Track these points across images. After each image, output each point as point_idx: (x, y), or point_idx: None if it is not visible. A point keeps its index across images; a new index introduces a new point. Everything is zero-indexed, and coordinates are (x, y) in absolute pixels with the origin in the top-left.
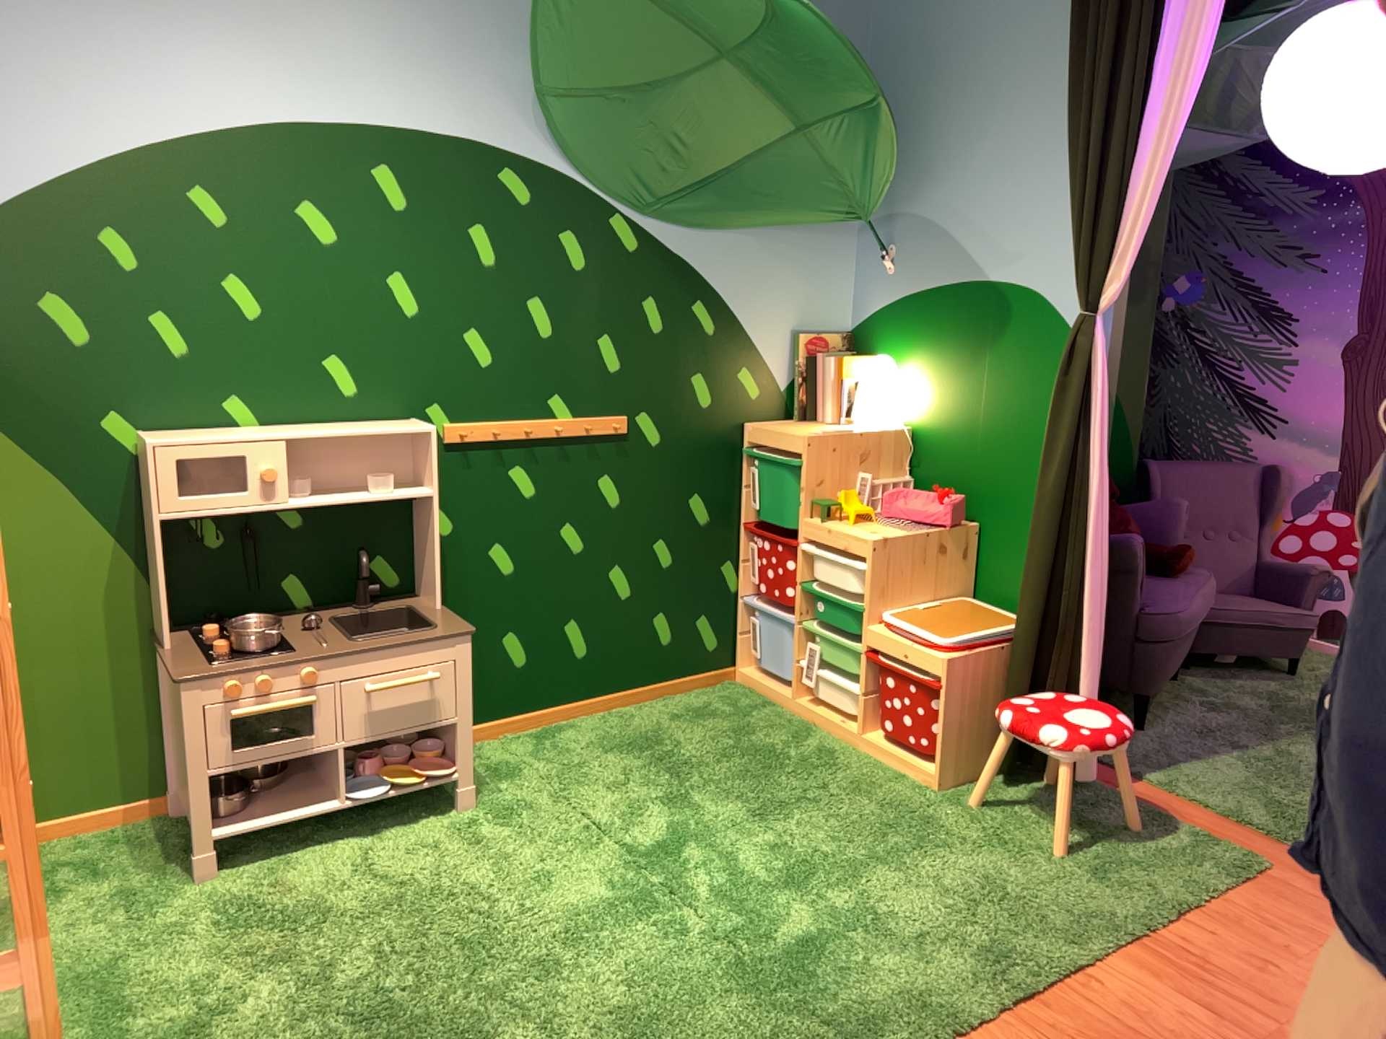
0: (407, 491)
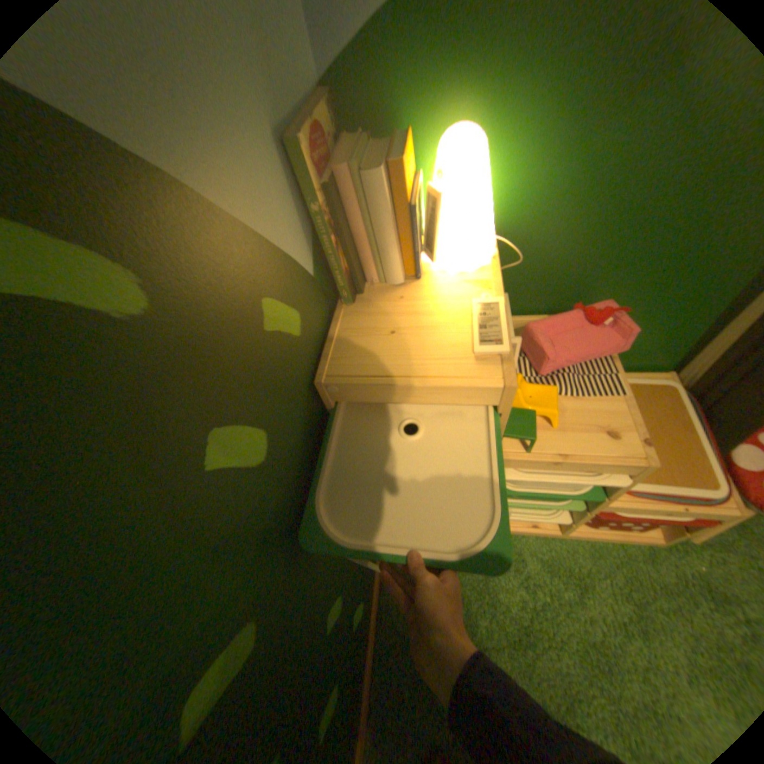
0: None
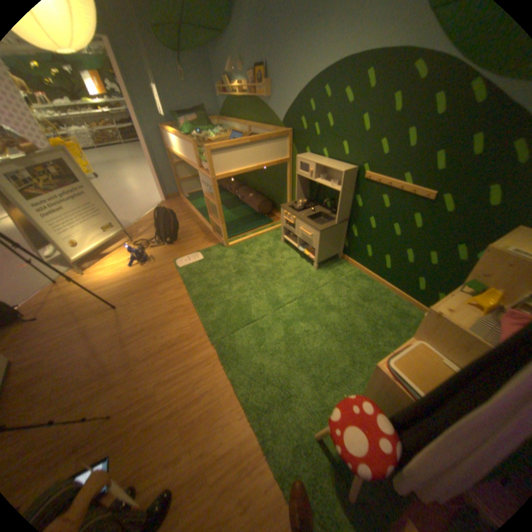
0: (339, 188)
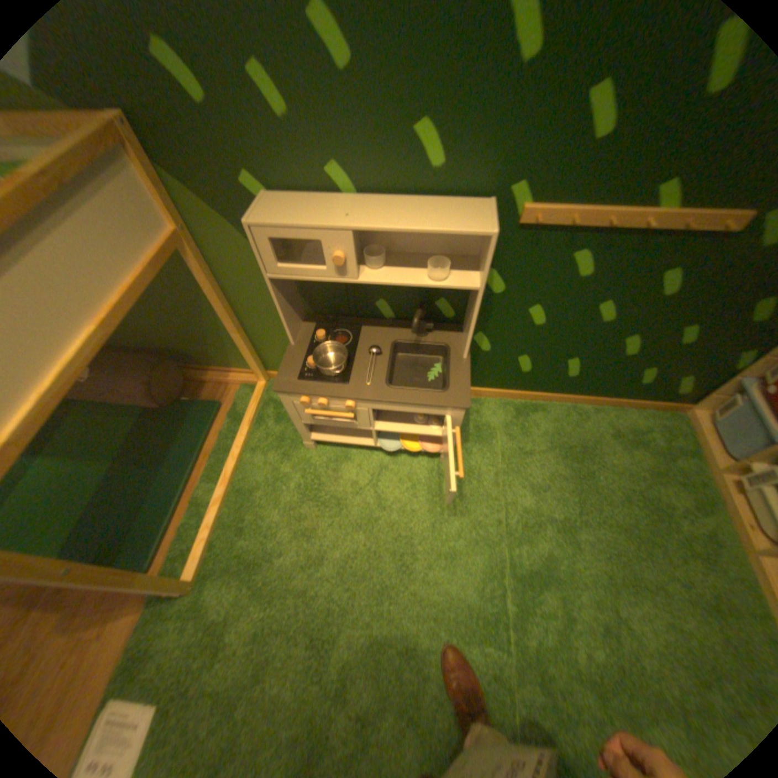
0: (462, 278)
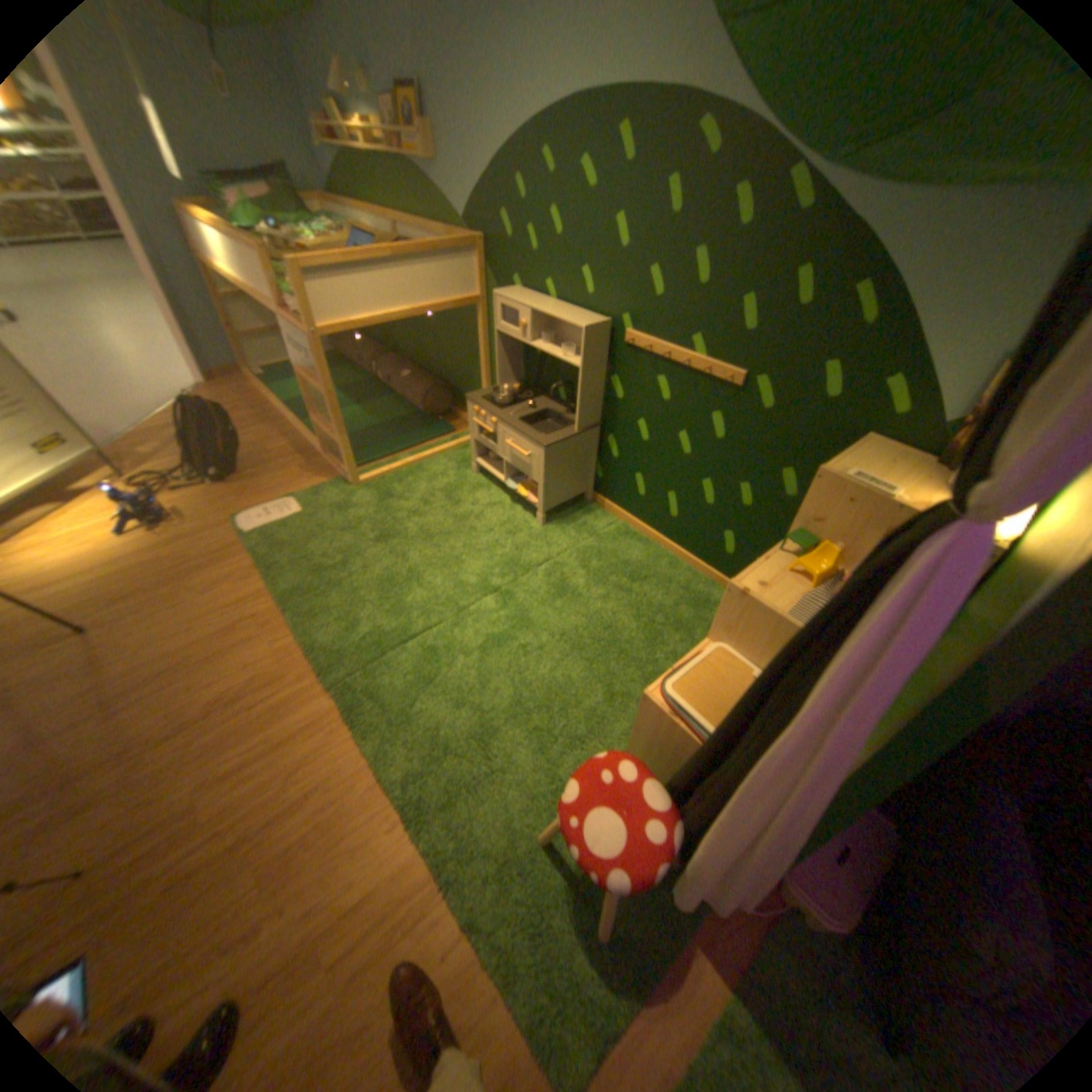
0: (578, 362)
